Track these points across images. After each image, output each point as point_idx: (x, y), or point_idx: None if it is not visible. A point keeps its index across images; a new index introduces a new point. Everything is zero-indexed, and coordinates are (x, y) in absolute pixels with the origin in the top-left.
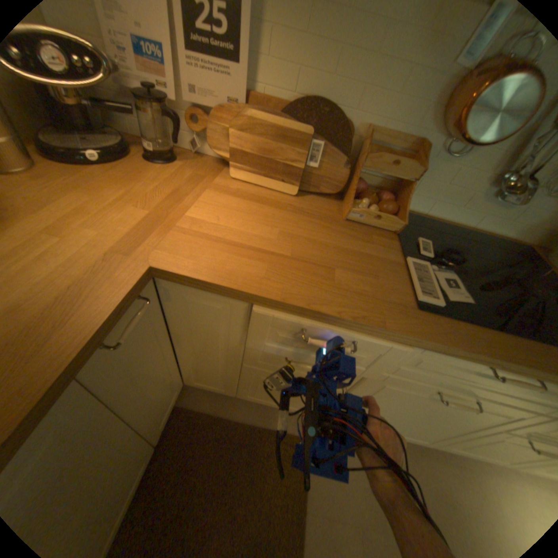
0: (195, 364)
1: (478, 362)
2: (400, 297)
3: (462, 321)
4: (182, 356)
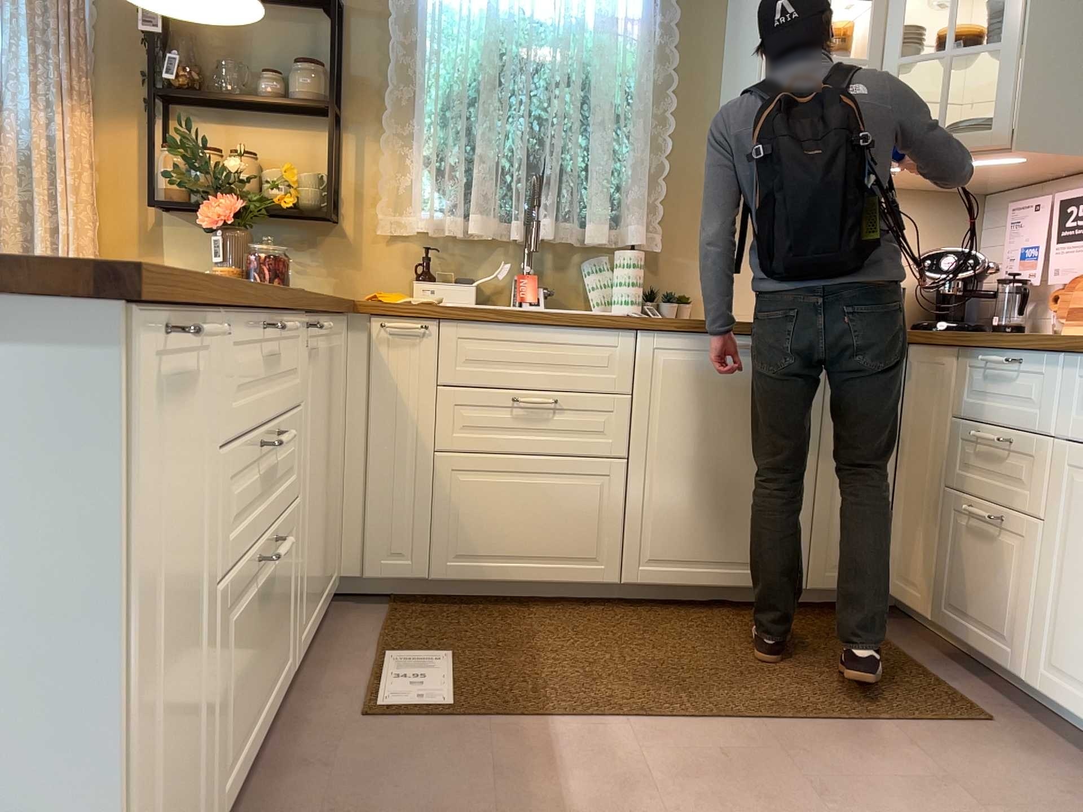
0: (907, 513)
1: None
2: None
3: None
4: (900, 493)
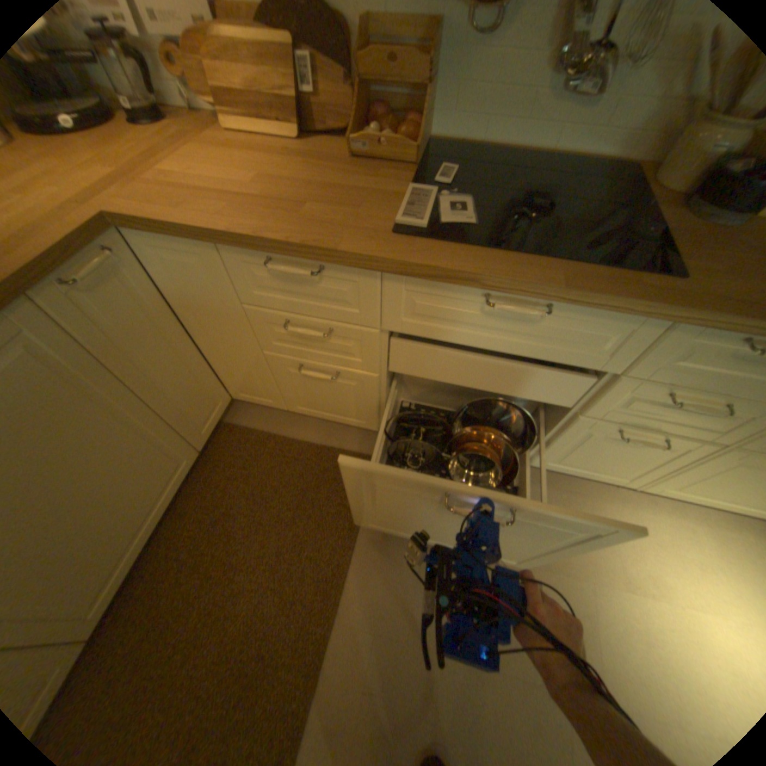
0: (223, 362)
1: (467, 290)
2: (375, 223)
3: (444, 240)
4: (206, 351)
